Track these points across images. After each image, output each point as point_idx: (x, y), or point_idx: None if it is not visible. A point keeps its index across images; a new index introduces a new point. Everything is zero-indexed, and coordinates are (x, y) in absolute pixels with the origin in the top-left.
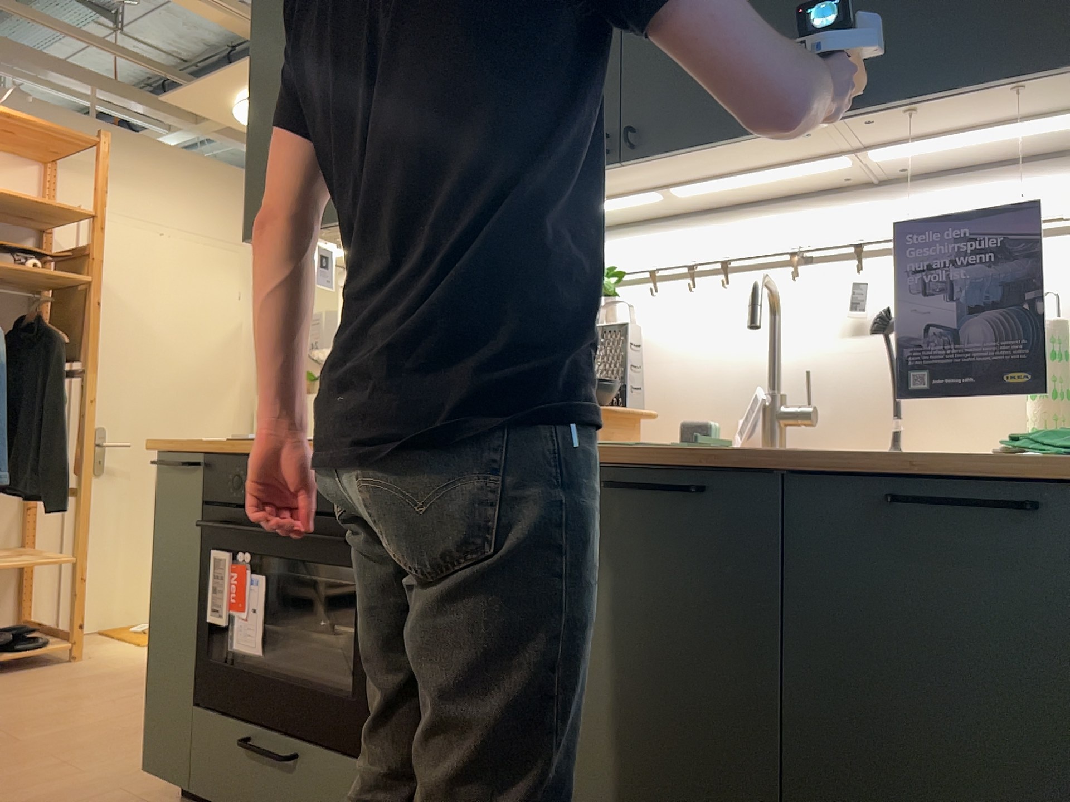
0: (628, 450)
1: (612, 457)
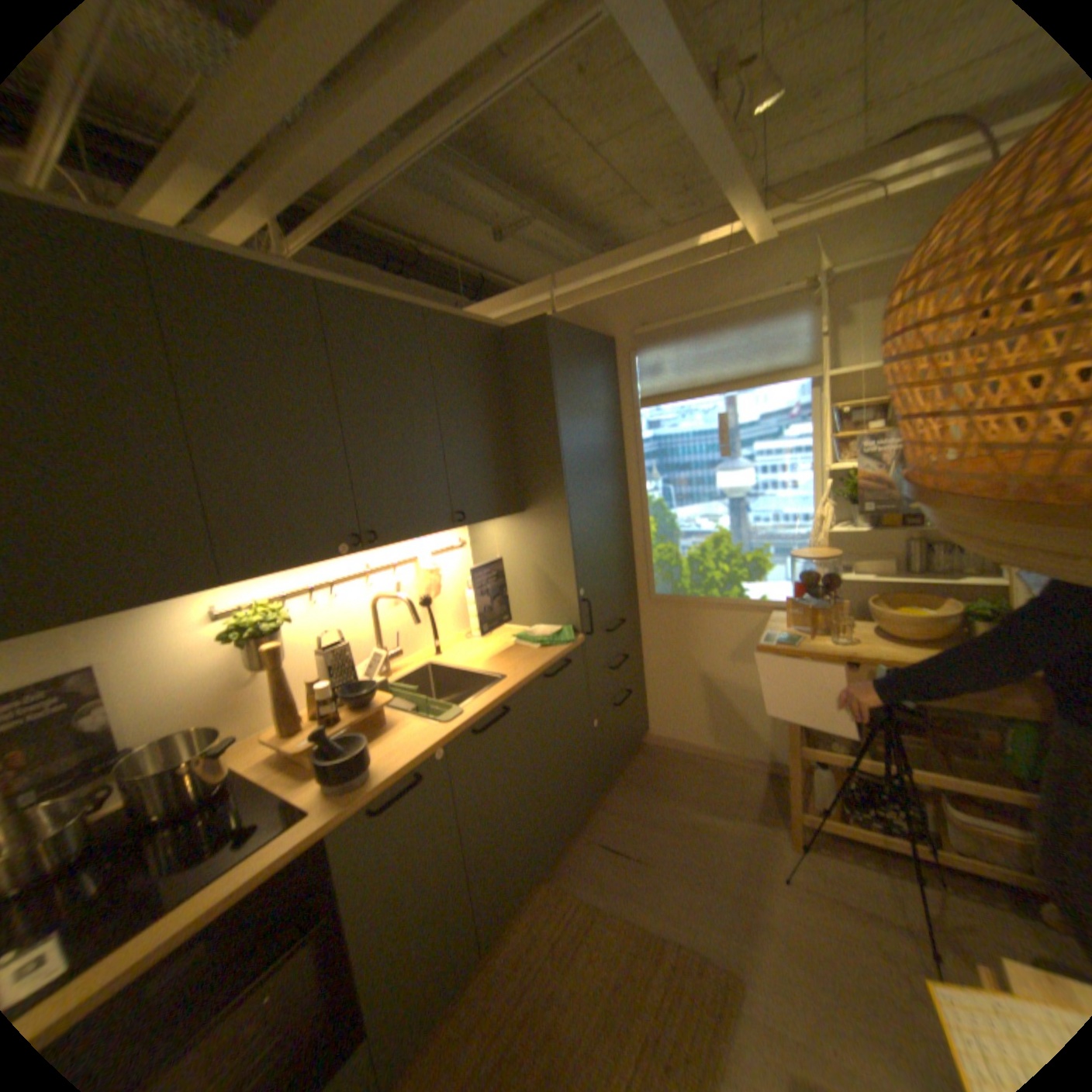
0: (468, 712)
1: (474, 720)
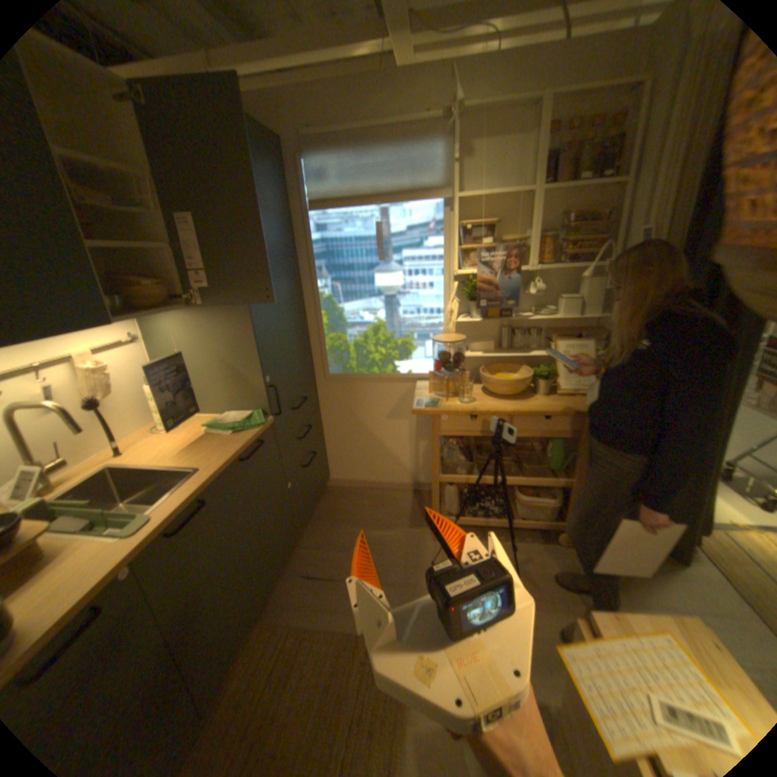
0: (157, 516)
1: (165, 524)
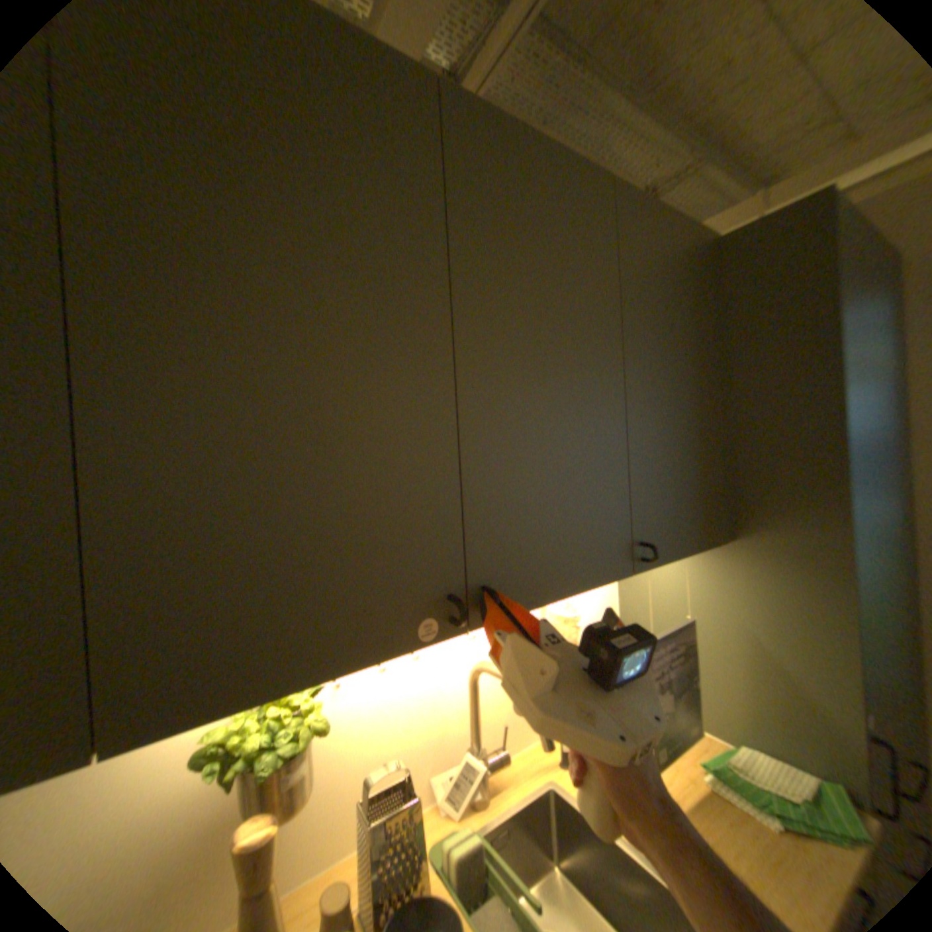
0: None
1: None
